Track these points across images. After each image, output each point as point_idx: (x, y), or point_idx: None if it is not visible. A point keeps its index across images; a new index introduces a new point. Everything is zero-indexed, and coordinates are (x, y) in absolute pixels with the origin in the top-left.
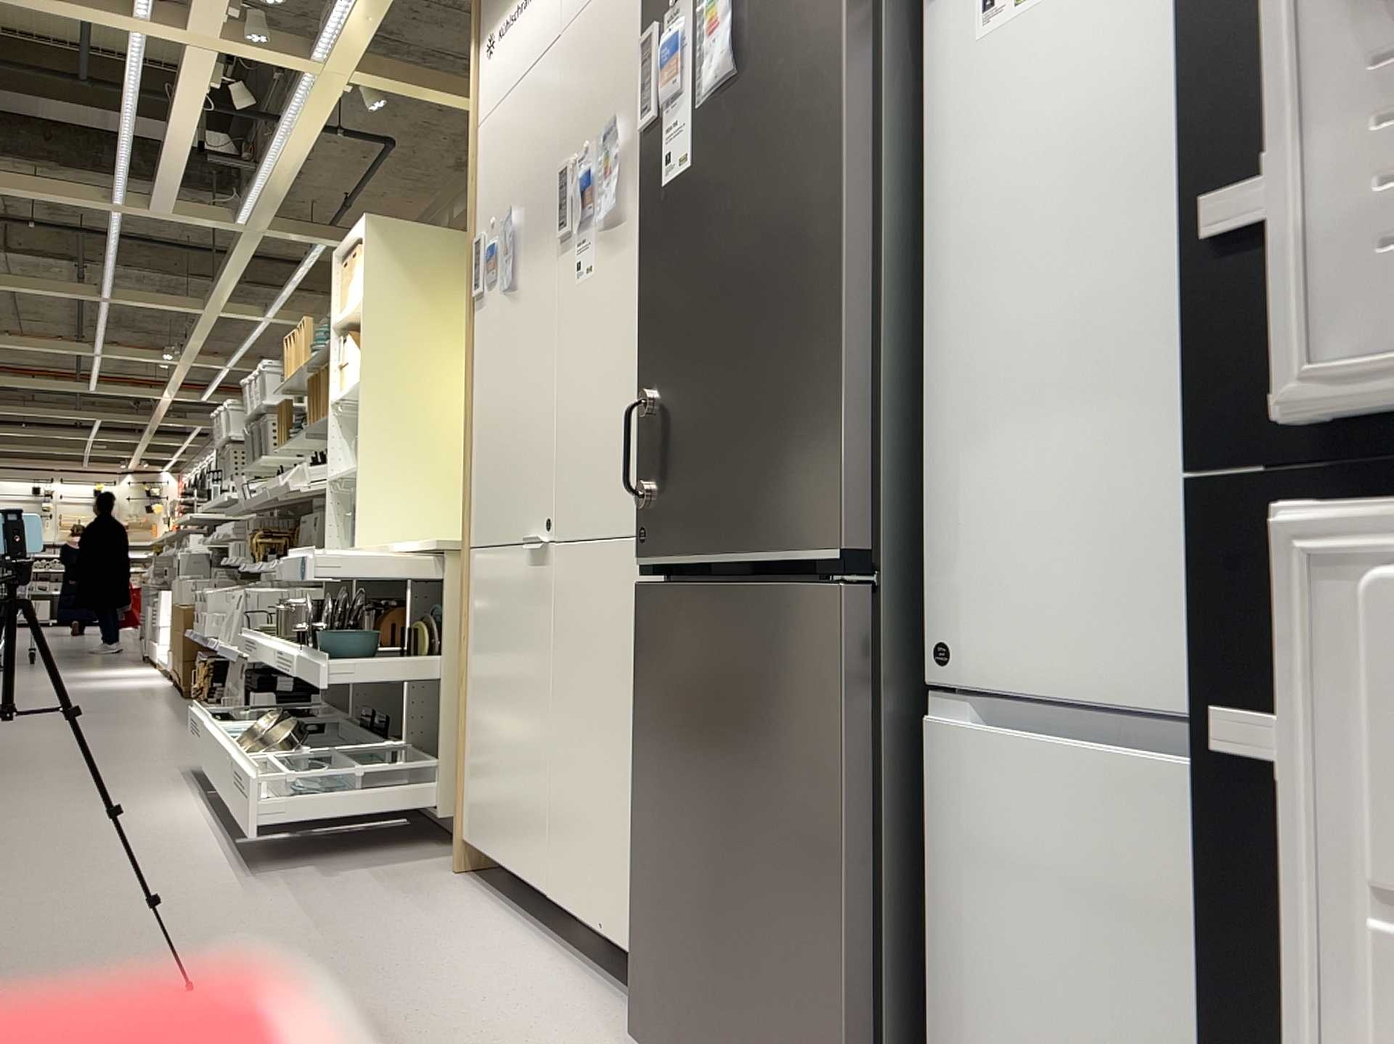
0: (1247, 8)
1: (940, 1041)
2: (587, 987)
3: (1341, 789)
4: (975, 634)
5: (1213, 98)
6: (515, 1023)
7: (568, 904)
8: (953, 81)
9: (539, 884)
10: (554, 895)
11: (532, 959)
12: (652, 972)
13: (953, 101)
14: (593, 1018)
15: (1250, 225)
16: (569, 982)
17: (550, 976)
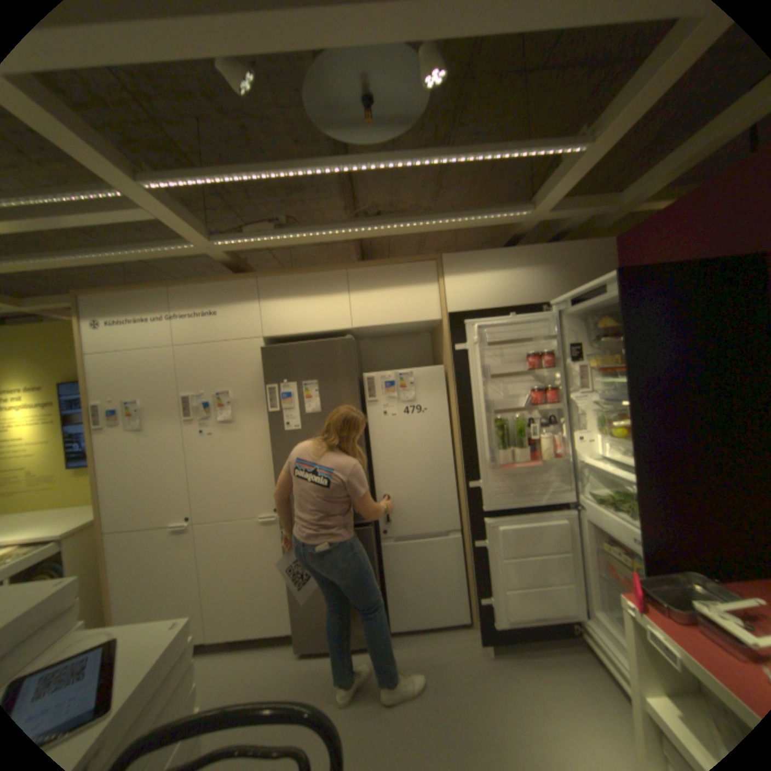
0: (469, 461)
1: (387, 601)
2: (247, 656)
3: (490, 547)
4: (390, 526)
5: (465, 470)
6: (248, 680)
7: (221, 639)
8: (376, 424)
9: (197, 641)
10: (211, 640)
11: (214, 664)
12: (296, 633)
13: (376, 428)
14: (264, 661)
15: (472, 486)
16: (239, 660)
17: (230, 663)
